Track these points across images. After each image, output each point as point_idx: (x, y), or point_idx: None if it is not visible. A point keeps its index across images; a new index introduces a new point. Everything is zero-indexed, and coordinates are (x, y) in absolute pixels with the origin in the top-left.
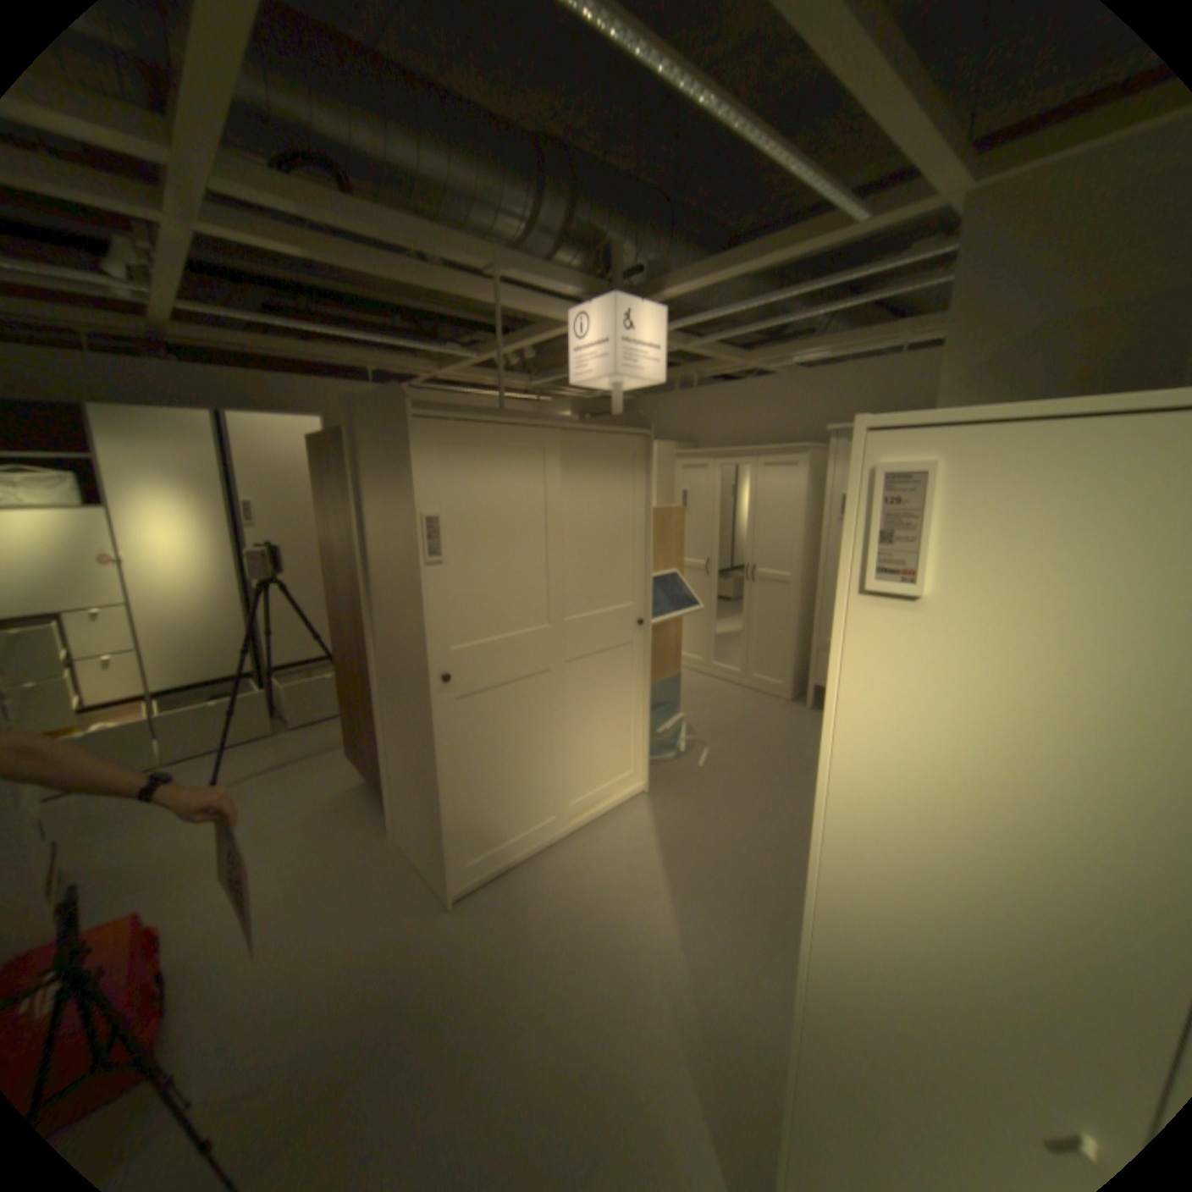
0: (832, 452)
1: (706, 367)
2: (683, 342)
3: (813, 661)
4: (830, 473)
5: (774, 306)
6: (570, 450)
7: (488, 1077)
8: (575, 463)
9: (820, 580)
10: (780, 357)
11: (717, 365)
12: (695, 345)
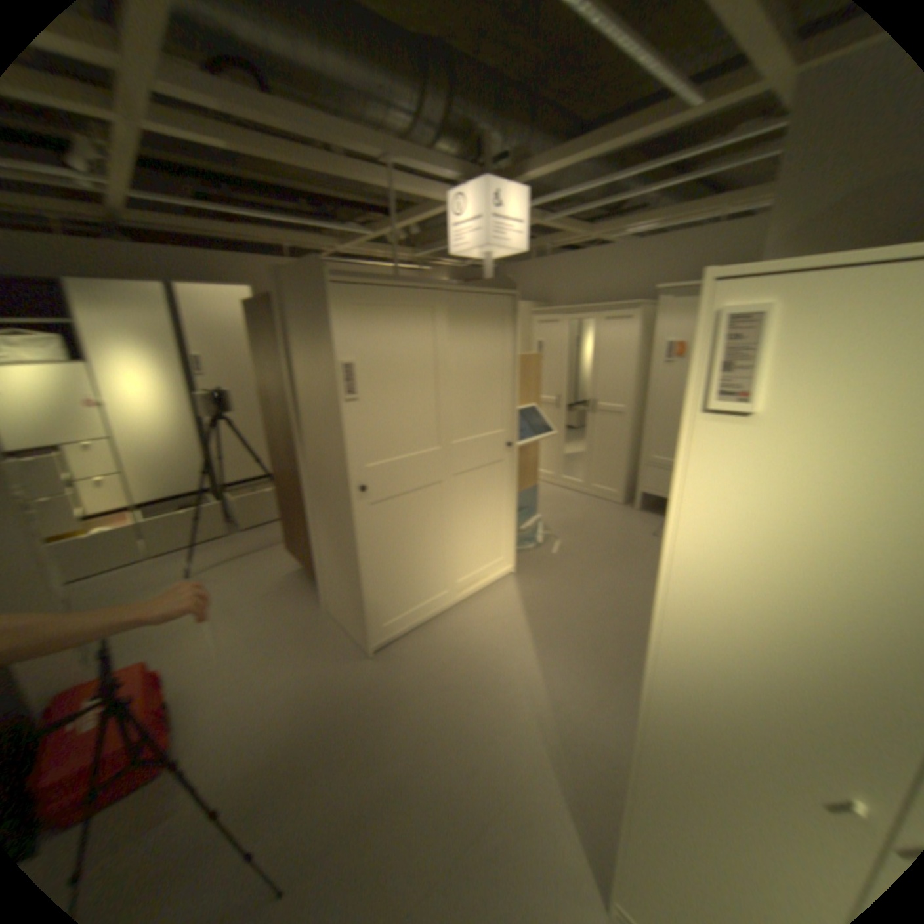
0: (661, 307)
1: (560, 238)
2: (541, 217)
3: (642, 473)
4: (659, 324)
5: (617, 184)
6: (456, 308)
7: (409, 770)
8: (459, 318)
9: (649, 411)
10: (621, 228)
11: (568, 236)
12: (551, 219)
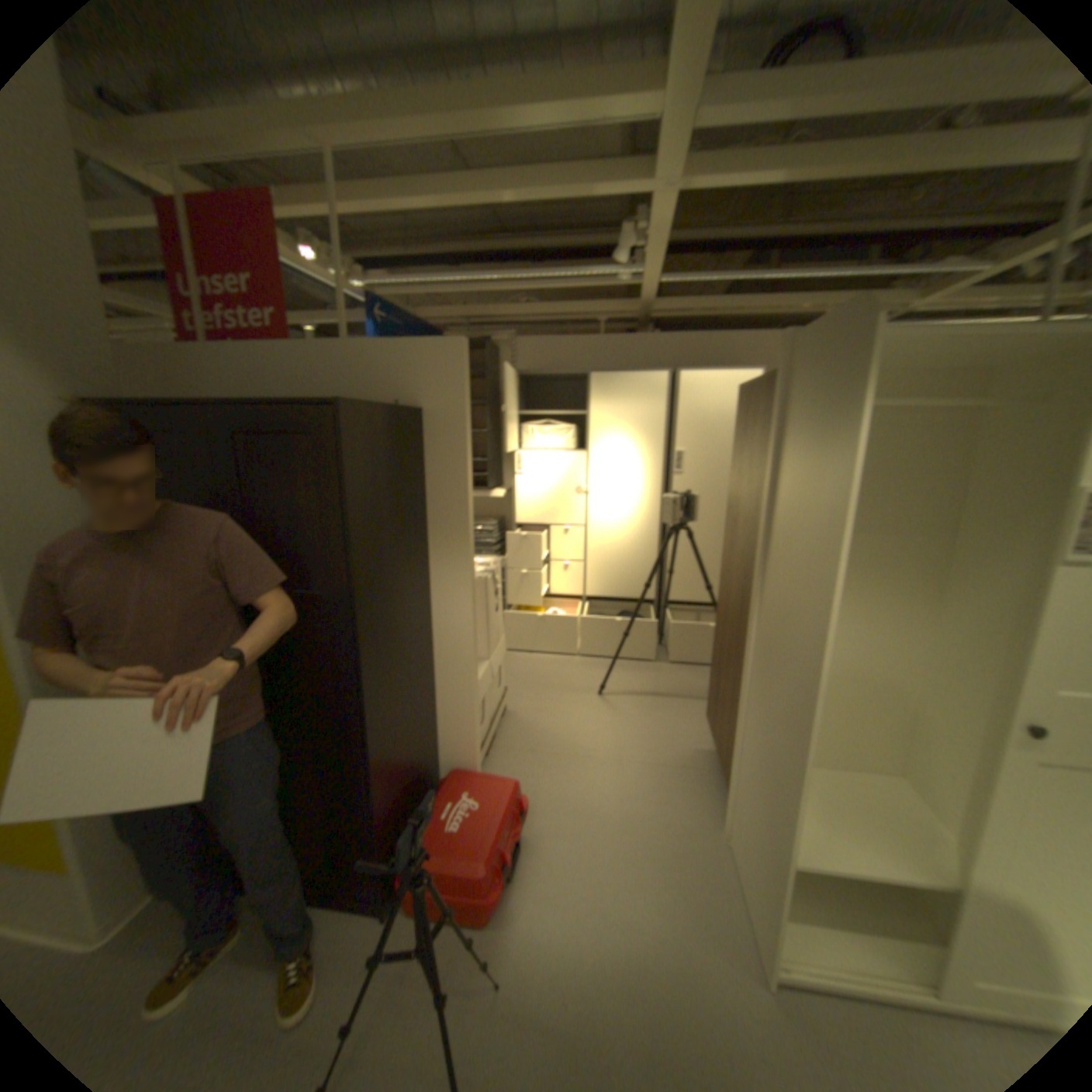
0: None
1: None
2: None
3: None
4: None
5: None
6: None
7: None
8: None
9: None
10: None
11: None
12: None
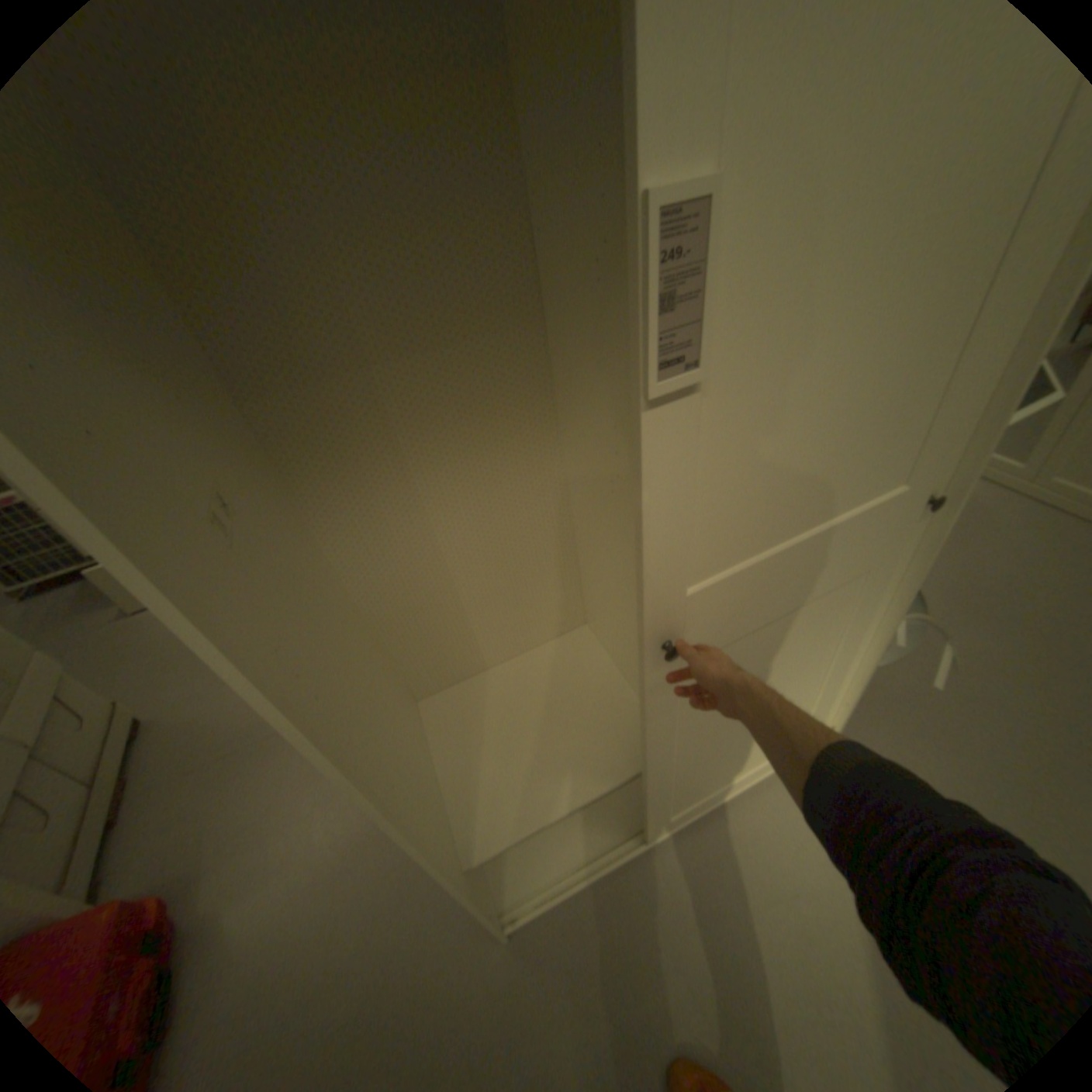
0: None
1: None
2: None
3: None
4: None
5: None
6: None
7: None
8: None
9: None
10: None
11: None
12: None
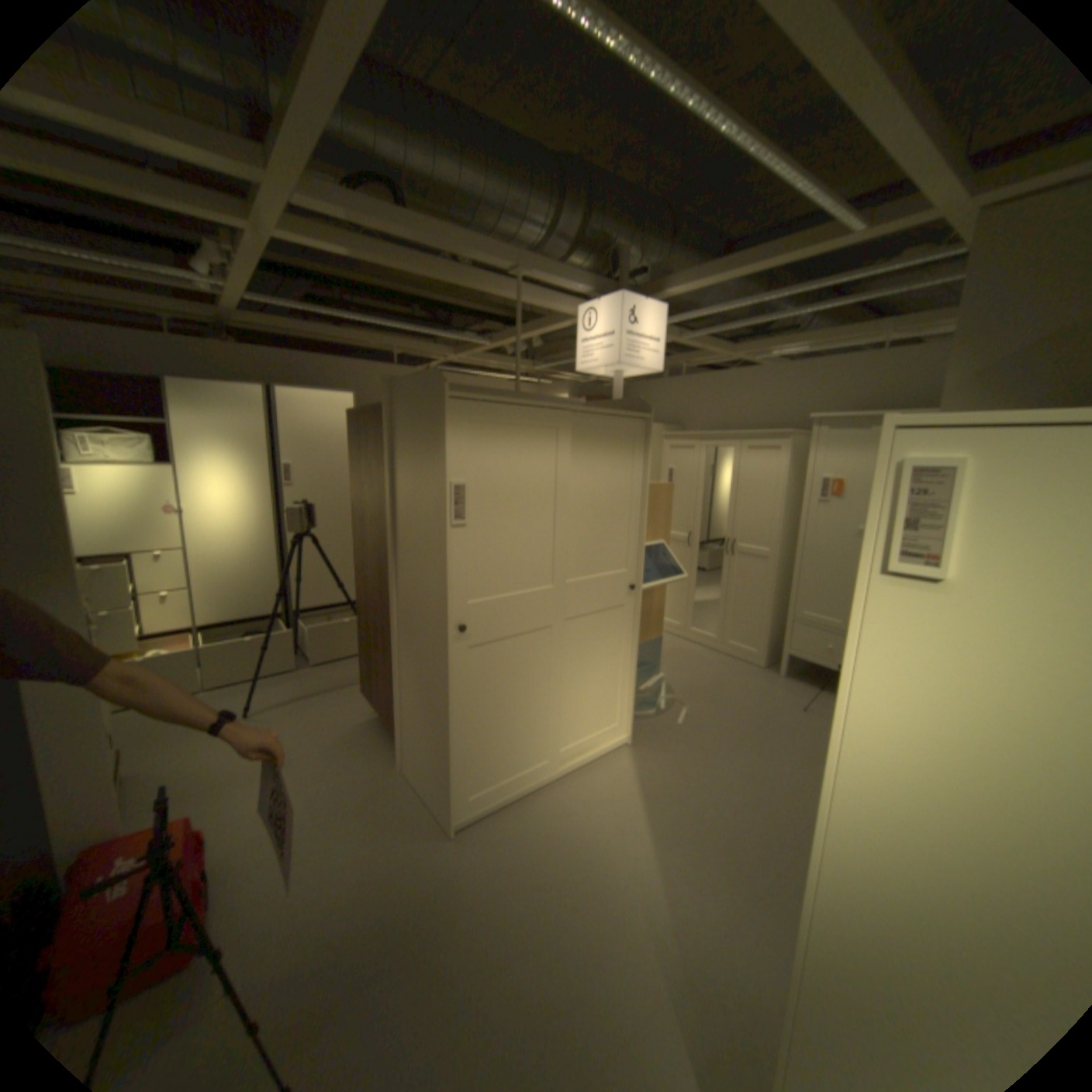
0: (812, 438)
1: (695, 357)
2: (676, 334)
3: (787, 631)
4: (810, 457)
5: (762, 303)
6: (579, 430)
7: (487, 995)
8: (582, 441)
9: (797, 557)
10: (766, 349)
11: (705, 355)
12: (687, 337)
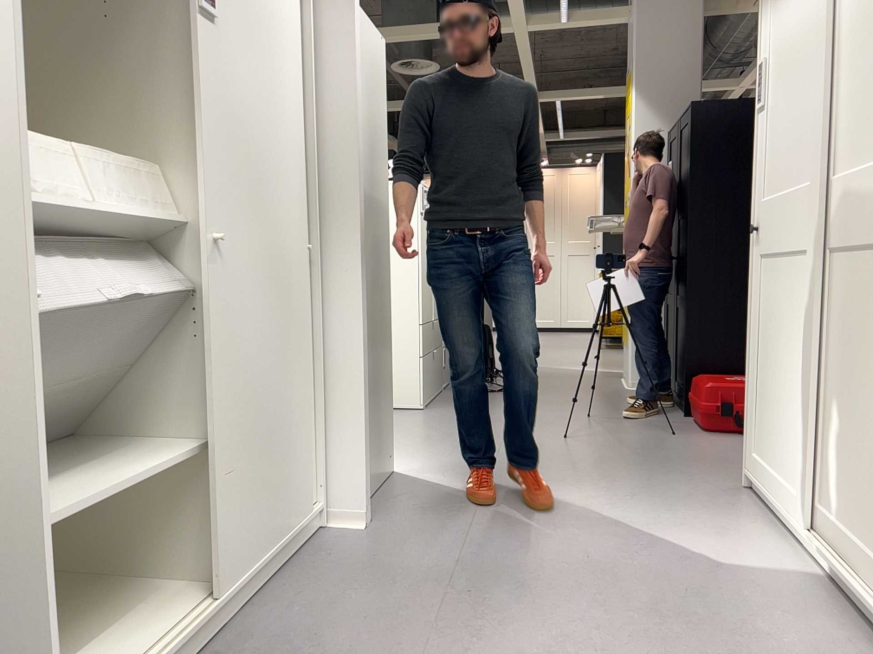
0: None
1: None
2: None
3: None
4: None
5: None
6: None
7: (573, 459)
8: None
9: None
10: None
11: None
12: None
